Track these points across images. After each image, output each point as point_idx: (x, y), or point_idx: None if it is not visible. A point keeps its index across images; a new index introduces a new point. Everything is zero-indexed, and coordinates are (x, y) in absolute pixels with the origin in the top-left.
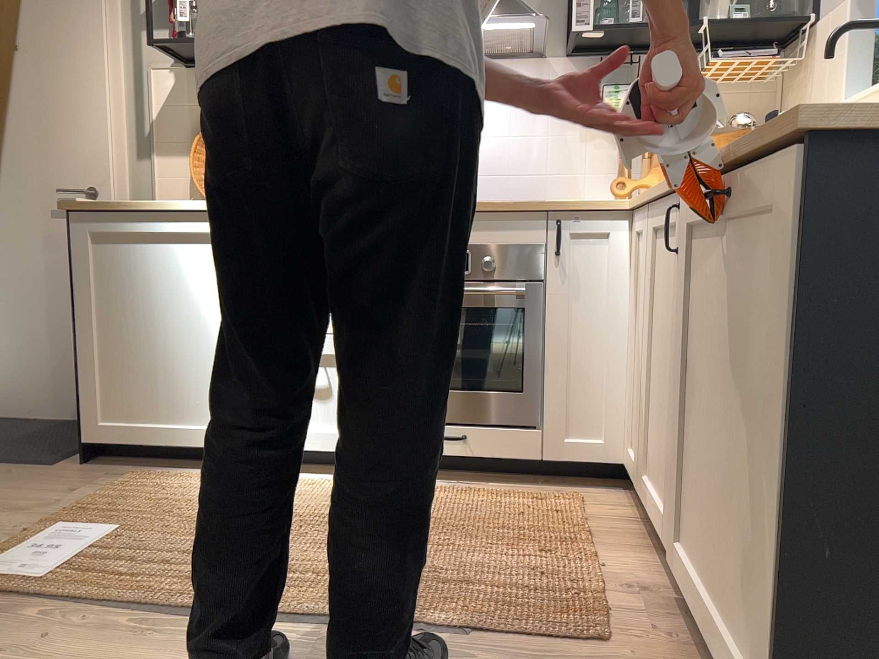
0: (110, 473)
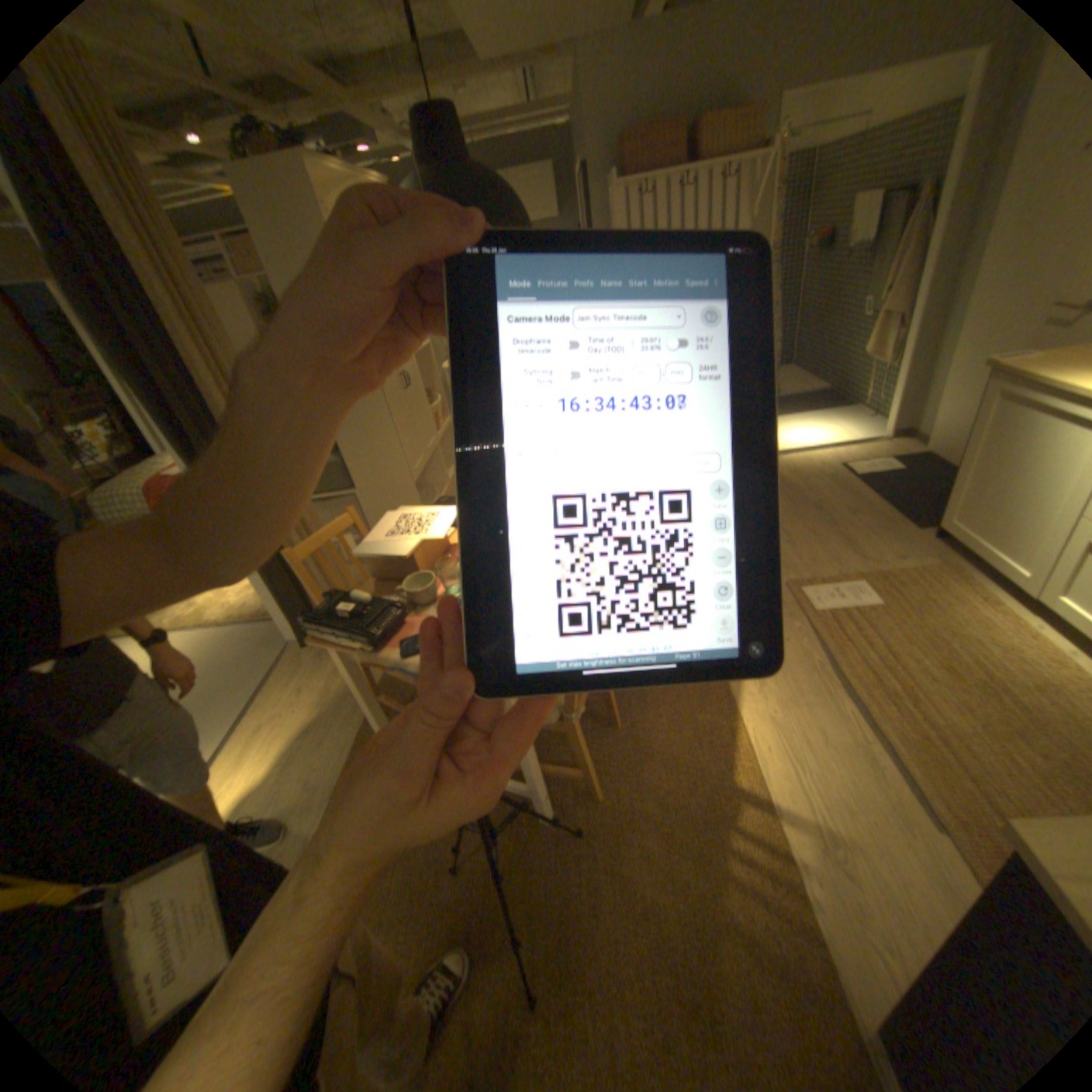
0: (941, 555)
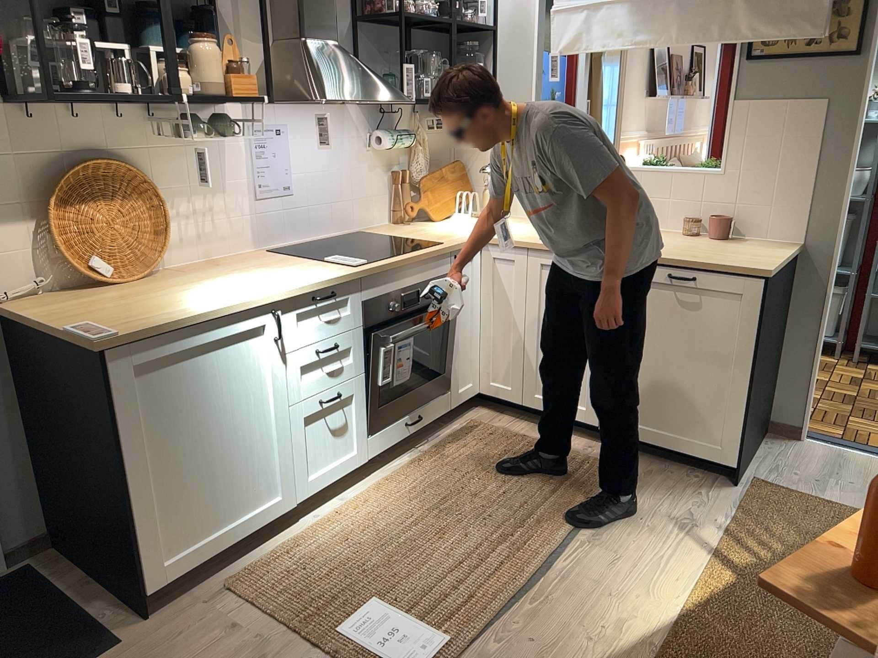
0: (200, 600)
